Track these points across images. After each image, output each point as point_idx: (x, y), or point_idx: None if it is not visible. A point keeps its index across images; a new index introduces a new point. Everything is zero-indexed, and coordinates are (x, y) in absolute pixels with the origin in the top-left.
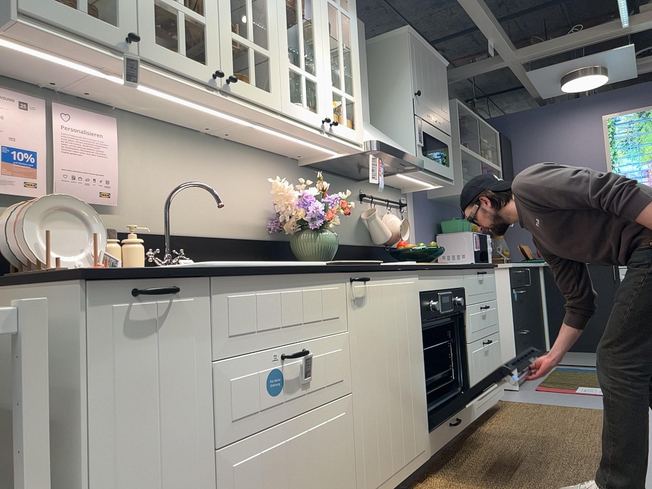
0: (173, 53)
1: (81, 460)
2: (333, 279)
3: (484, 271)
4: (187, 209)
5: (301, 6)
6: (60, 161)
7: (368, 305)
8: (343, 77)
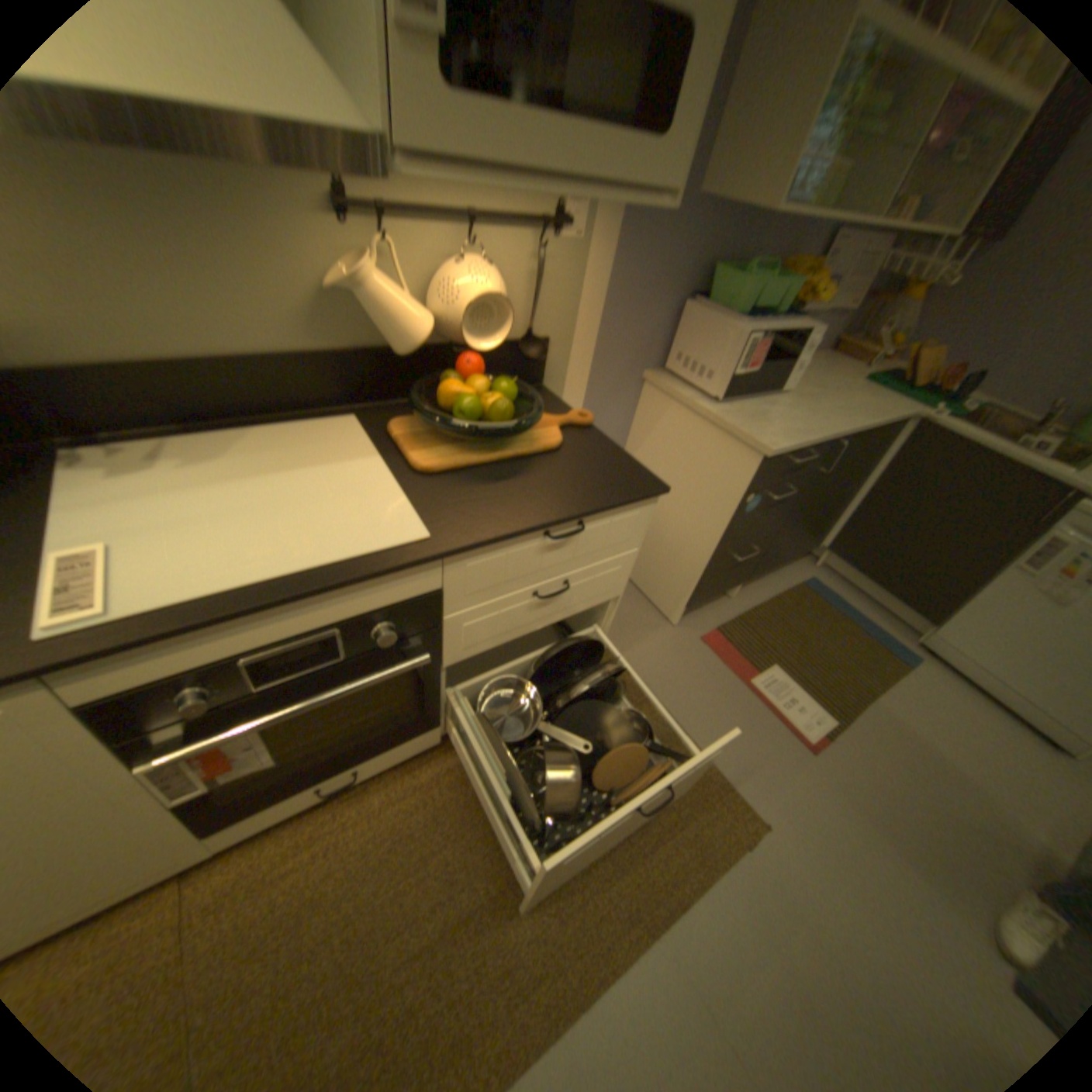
0: None
1: None
2: None
3: (585, 519)
4: None
5: None
6: None
7: None
8: None
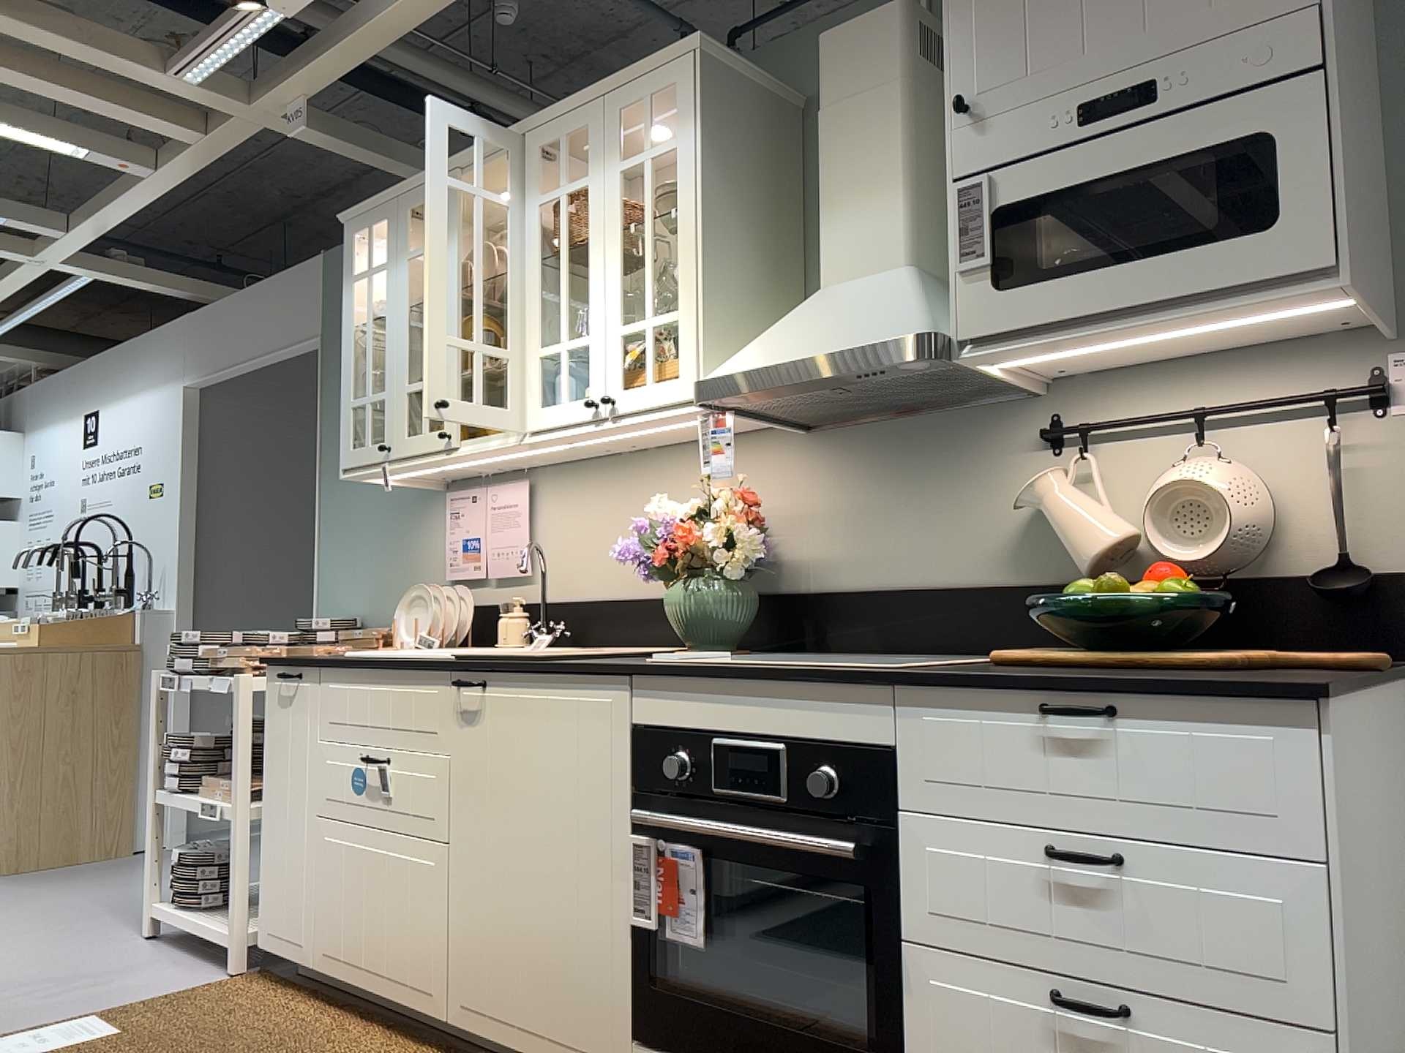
0: (418, 435)
1: (264, 776)
2: (431, 679)
3: (1118, 707)
4: (601, 564)
5: (563, 238)
6: (488, 540)
7: (485, 725)
8: (646, 290)
